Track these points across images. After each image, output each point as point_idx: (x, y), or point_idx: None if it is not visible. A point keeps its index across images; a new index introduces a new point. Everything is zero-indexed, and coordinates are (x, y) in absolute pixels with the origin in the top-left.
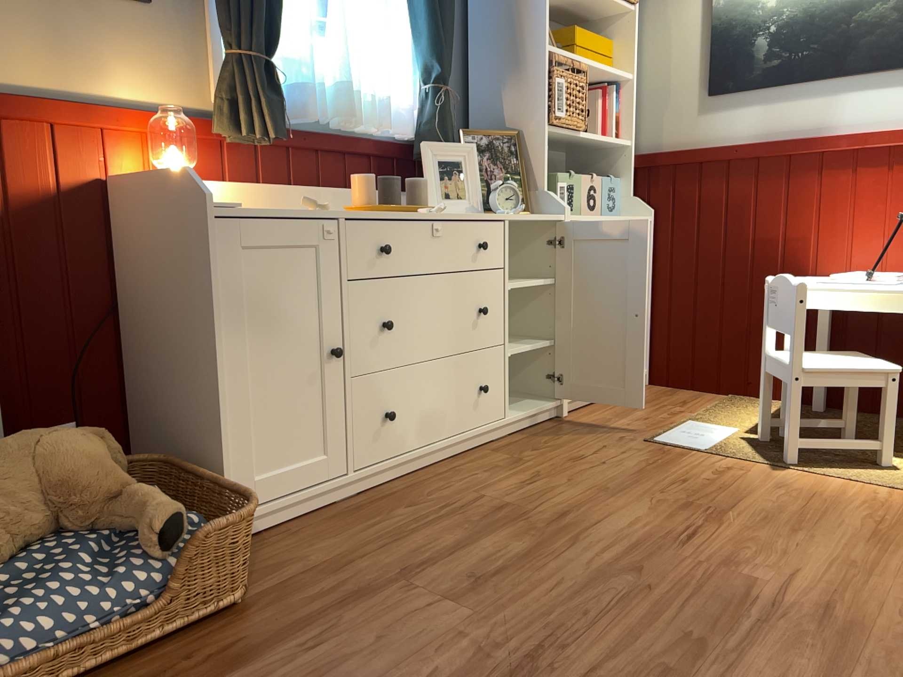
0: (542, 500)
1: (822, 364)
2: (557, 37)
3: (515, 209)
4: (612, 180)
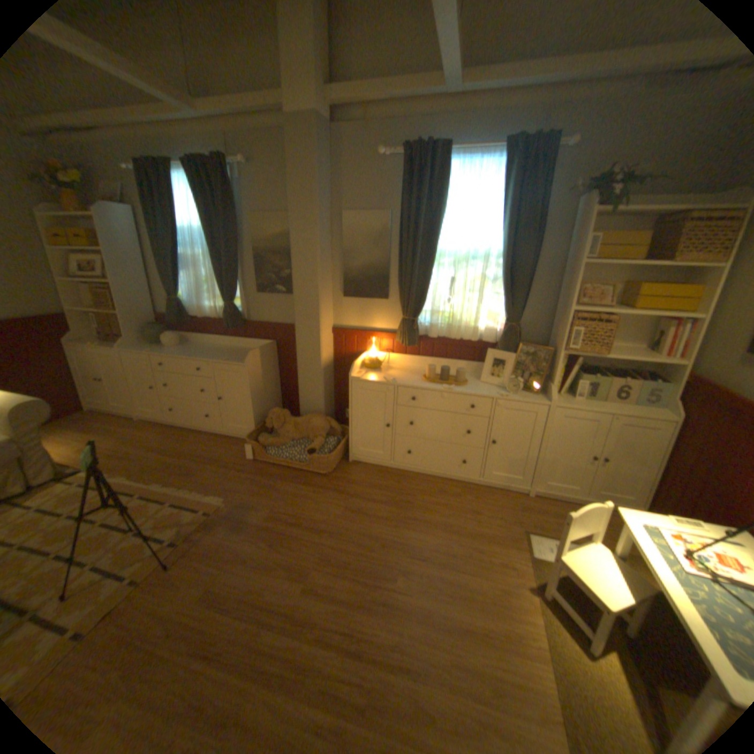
0: (424, 512)
1: (584, 569)
2: (634, 286)
3: (515, 393)
4: (670, 383)
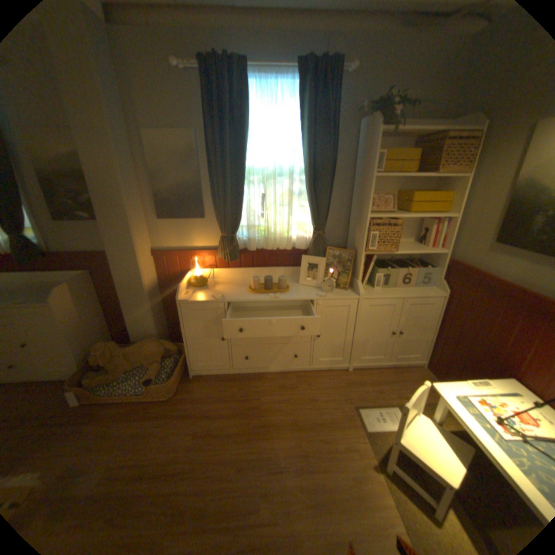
0: (270, 414)
1: (420, 447)
2: (407, 194)
3: (330, 291)
4: (435, 267)
